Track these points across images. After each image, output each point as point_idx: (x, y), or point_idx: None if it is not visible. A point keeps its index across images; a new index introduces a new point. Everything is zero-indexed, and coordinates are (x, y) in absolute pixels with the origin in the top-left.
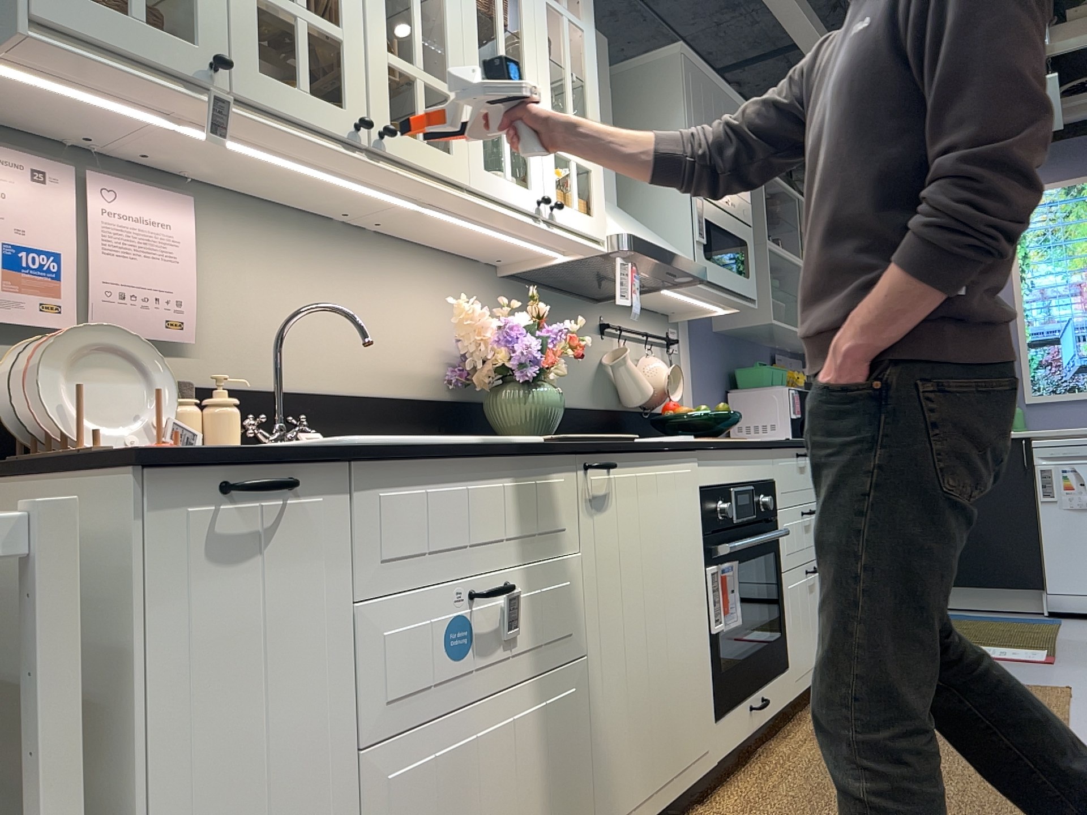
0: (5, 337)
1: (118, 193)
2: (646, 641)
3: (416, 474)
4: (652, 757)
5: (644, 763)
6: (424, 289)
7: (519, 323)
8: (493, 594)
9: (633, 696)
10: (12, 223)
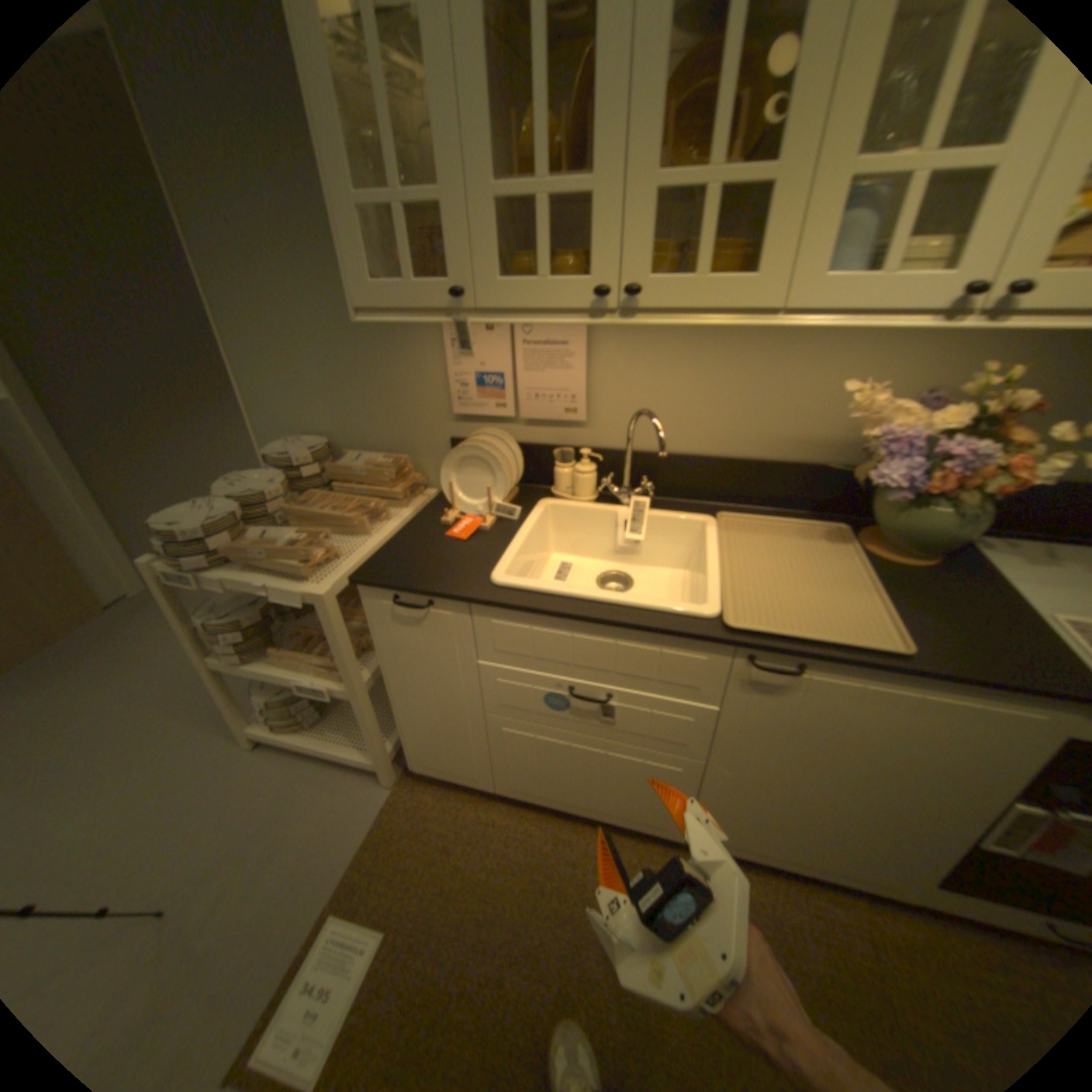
0: (487, 419)
1: (533, 324)
2: (814, 793)
3: (526, 618)
4: (788, 846)
5: (774, 843)
6: (864, 348)
7: (964, 414)
8: (583, 699)
9: (772, 809)
10: (479, 359)
